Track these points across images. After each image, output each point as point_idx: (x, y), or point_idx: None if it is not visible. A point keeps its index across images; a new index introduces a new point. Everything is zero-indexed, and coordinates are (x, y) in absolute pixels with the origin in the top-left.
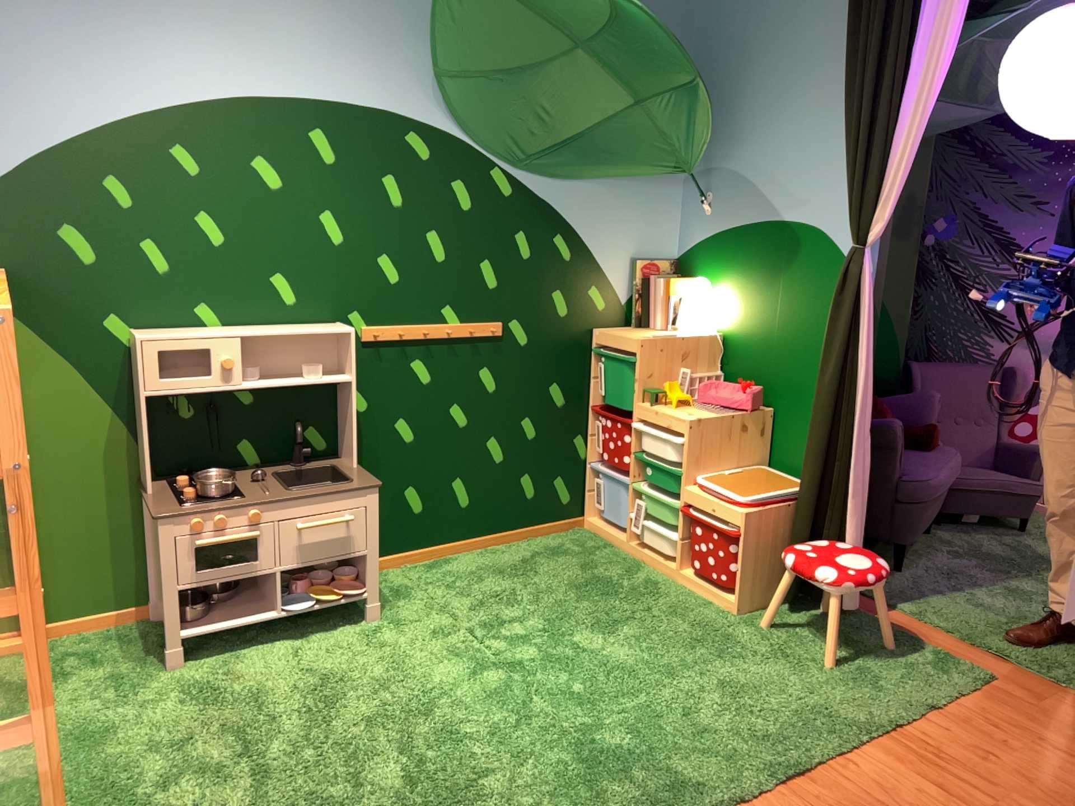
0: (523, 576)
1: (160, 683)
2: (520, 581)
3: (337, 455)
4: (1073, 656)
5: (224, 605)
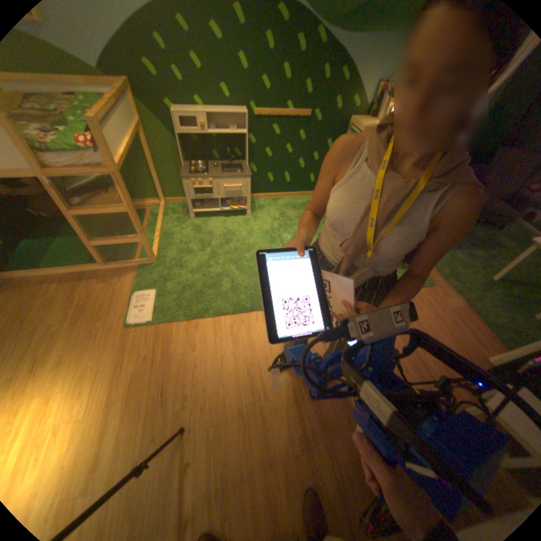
0: (299, 211)
1: (184, 225)
2: (297, 213)
3: (243, 160)
4: (476, 291)
5: (204, 205)
